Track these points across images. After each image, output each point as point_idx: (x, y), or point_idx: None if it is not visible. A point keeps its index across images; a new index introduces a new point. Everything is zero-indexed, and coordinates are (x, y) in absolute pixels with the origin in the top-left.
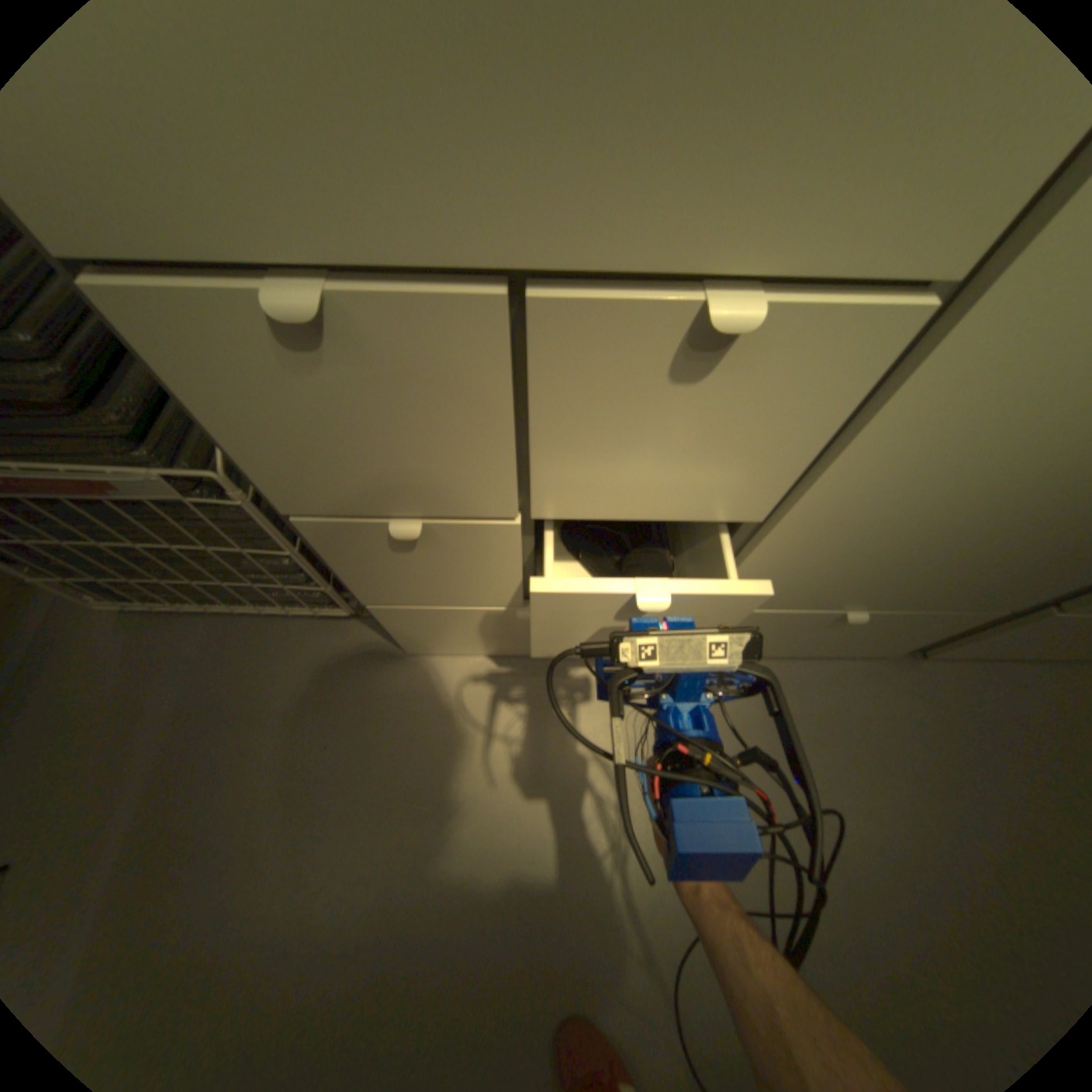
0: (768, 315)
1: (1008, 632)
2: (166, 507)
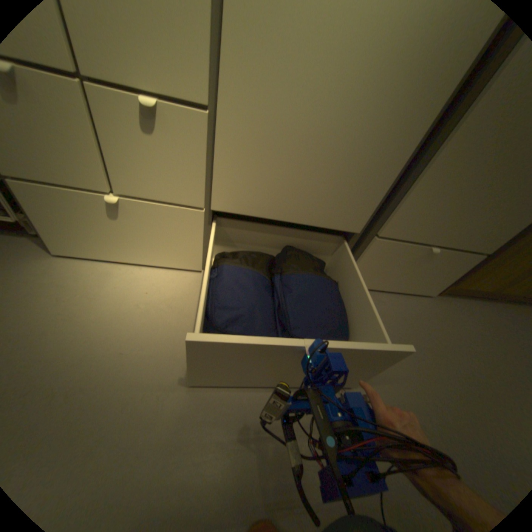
0: None
1: (364, 257)
2: None
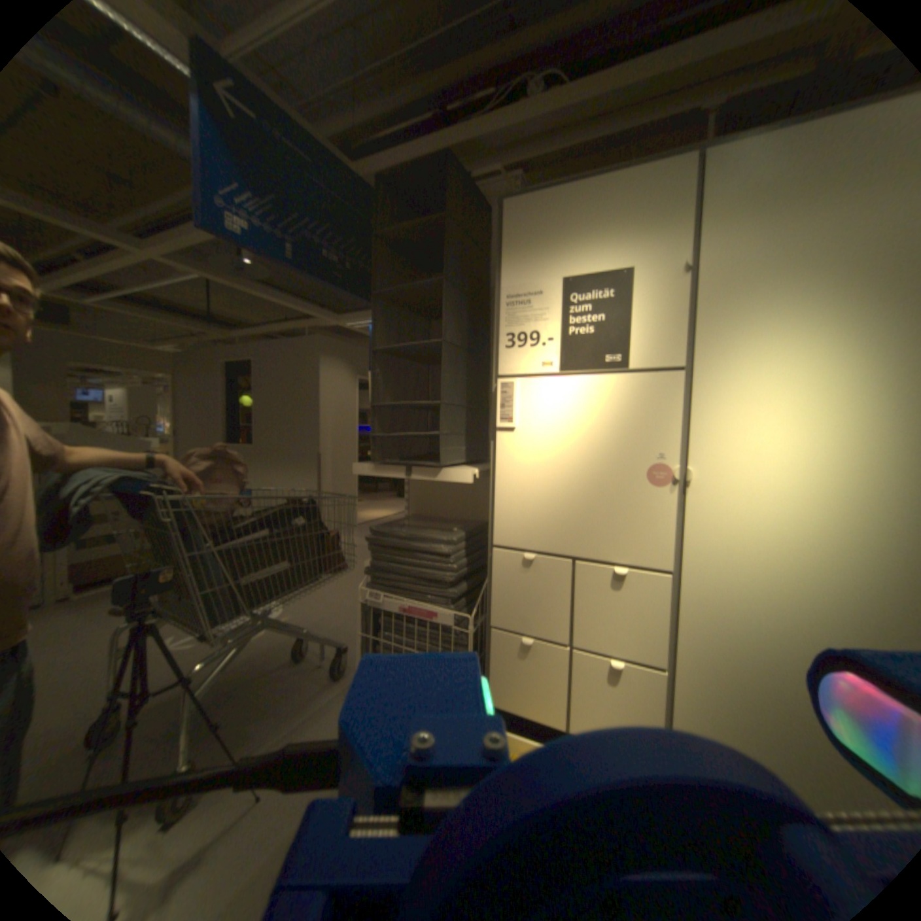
0: (631, 577)
1: None
2: (440, 635)
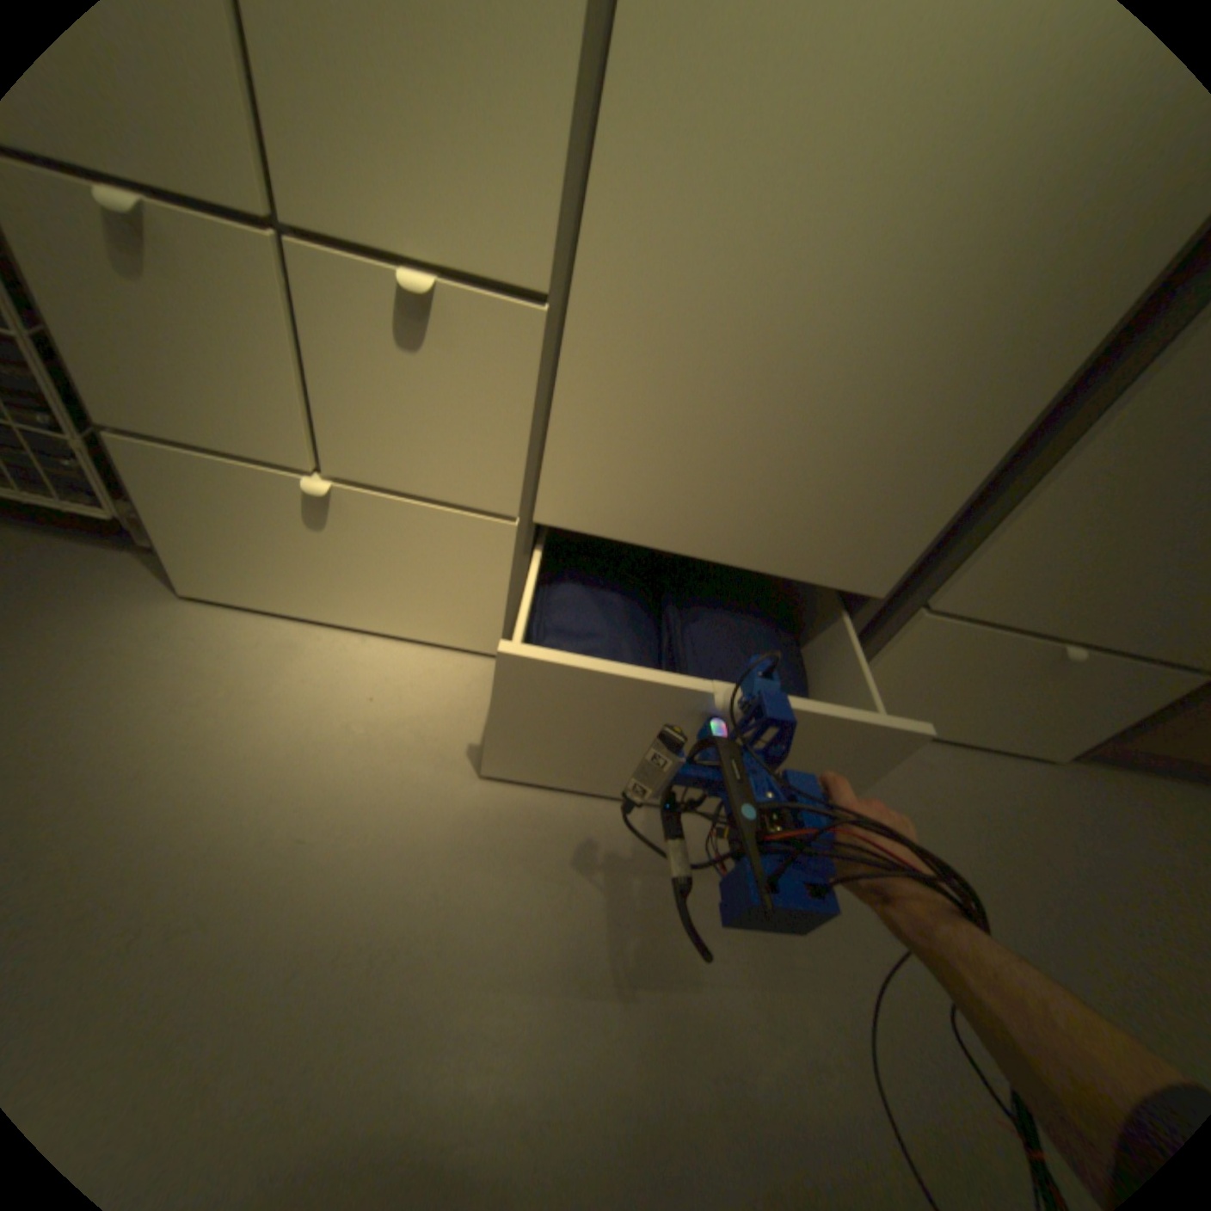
0: None
1: (890, 656)
2: None
